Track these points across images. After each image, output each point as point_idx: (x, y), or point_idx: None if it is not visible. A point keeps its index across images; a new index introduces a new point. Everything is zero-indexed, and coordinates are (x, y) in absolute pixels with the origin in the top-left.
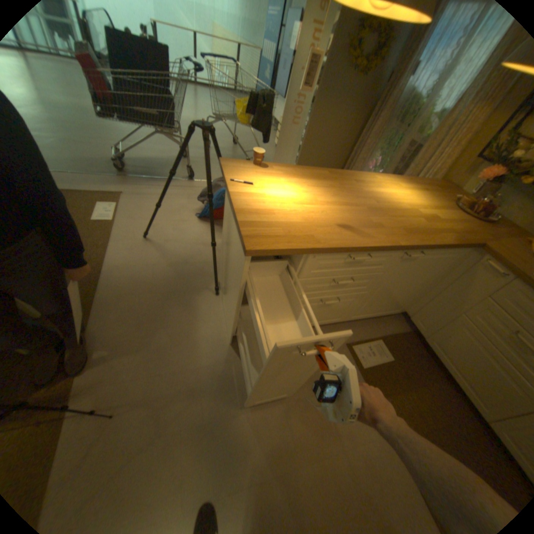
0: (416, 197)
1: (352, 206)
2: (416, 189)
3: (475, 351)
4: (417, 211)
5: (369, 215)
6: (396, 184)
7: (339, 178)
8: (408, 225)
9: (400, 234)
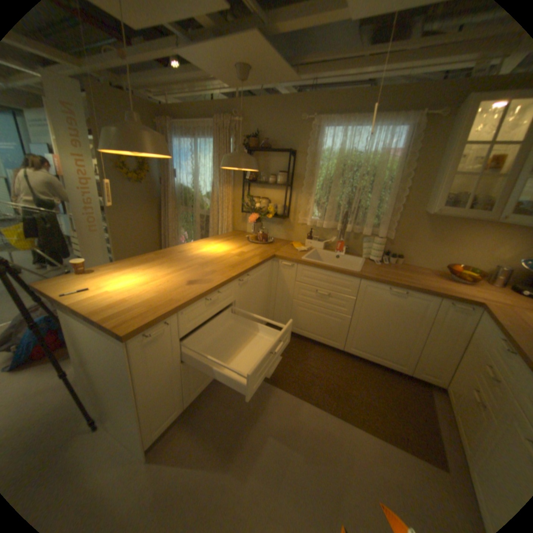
0: (224, 246)
1: (187, 268)
2: (221, 242)
3: (310, 315)
4: (230, 254)
5: (202, 268)
6: (207, 244)
7: (164, 255)
8: (229, 263)
9: (228, 270)
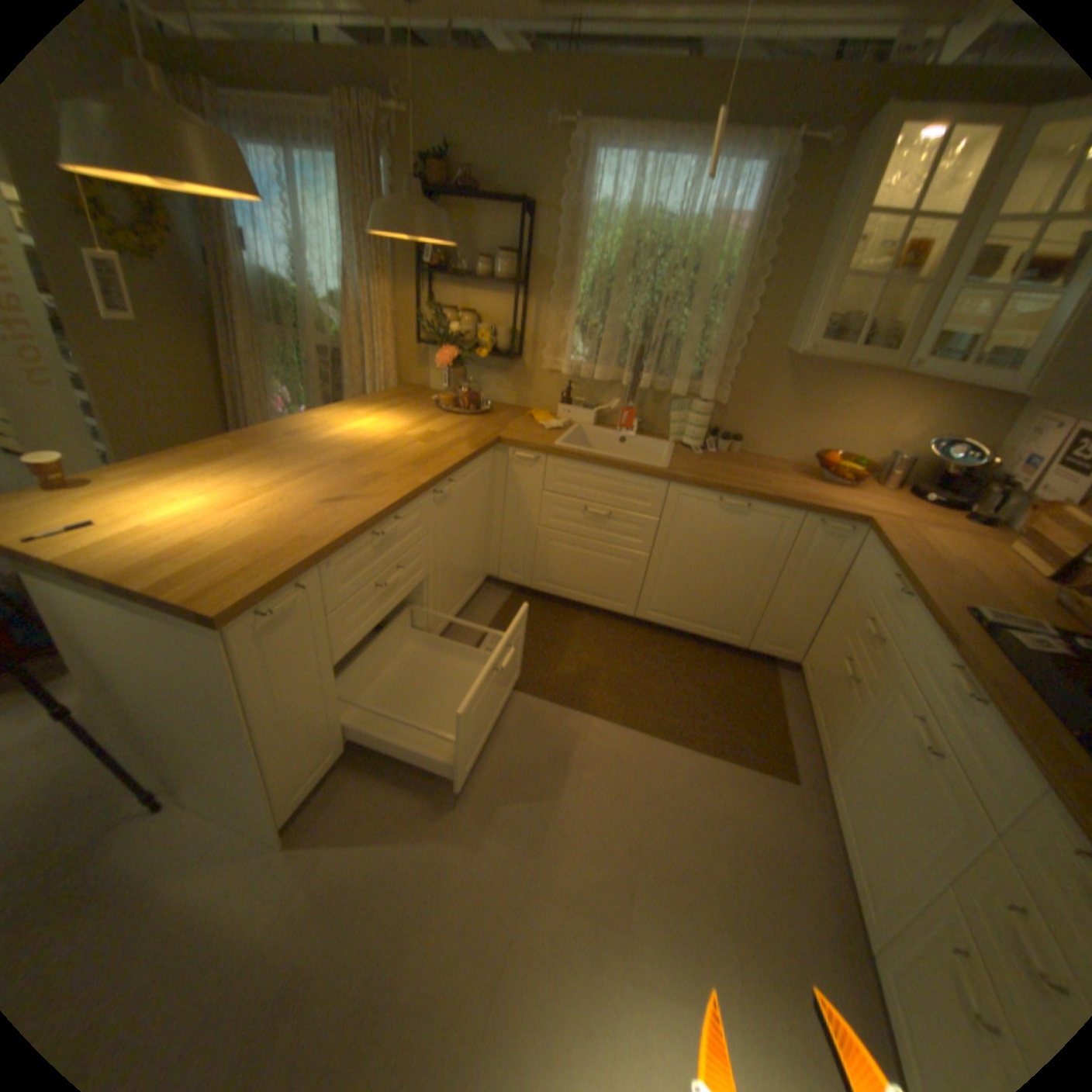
0: (388, 422)
1: (318, 471)
2: (380, 412)
3: (573, 556)
4: (405, 438)
5: (352, 470)
6: (348, 416)
7: (256, 442)
8: (409, 458)
9: (409, 473)
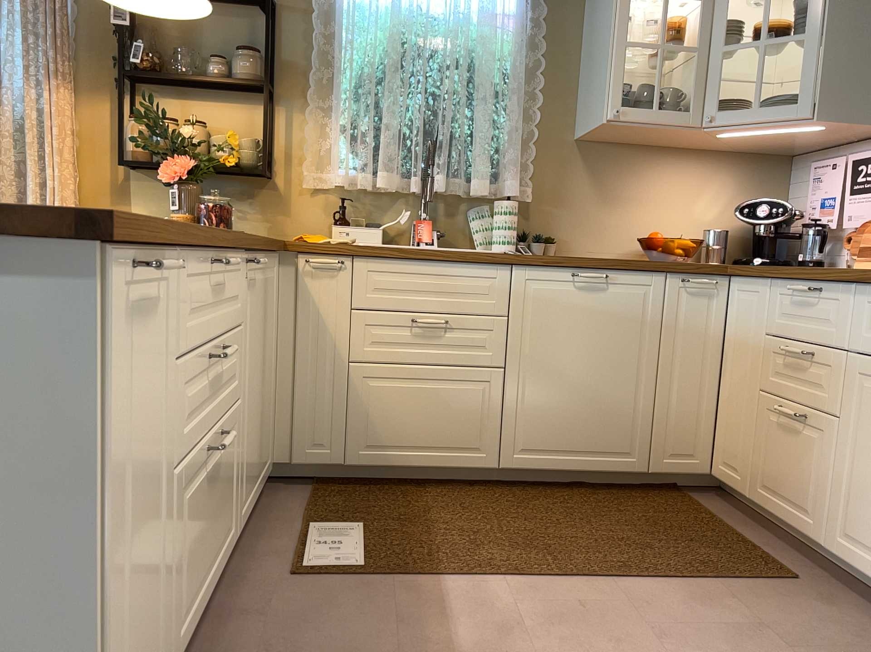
0: None
1: None
2: None
3: (404, 396)
4: None
5: None
6: None
7: None
8: None
9: None
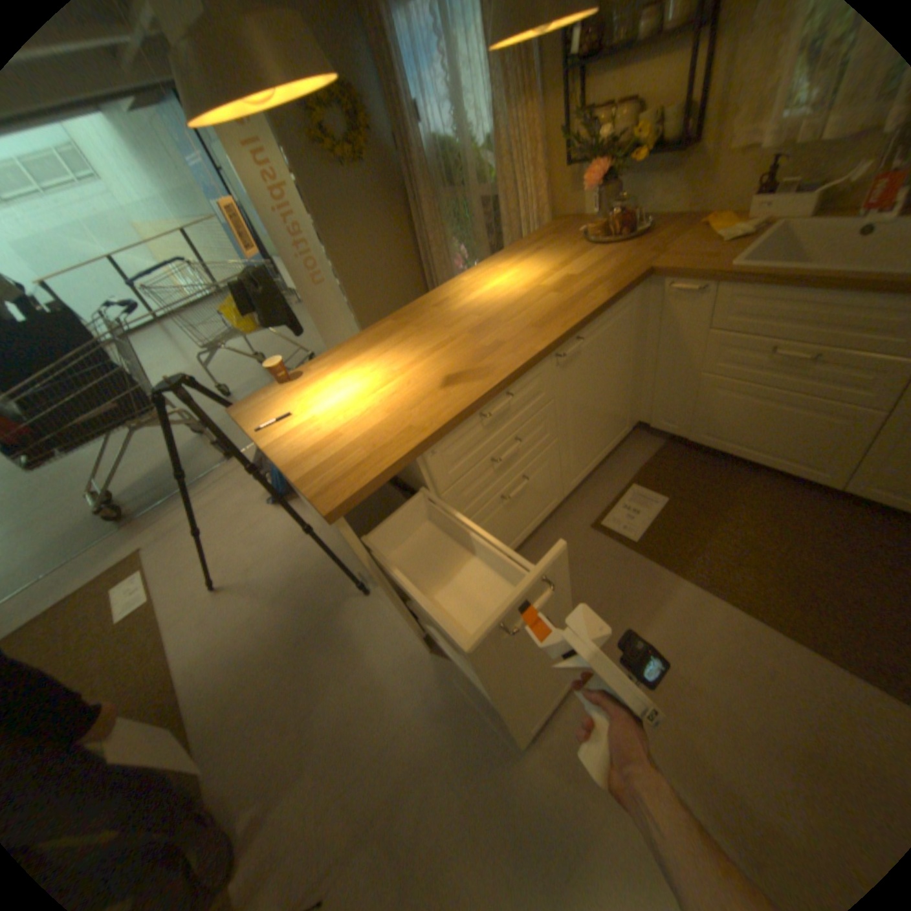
0: (527, 270)
1: (446, 345)
2: (522, 259)
3: (750, 409)
4: (538, 288)
5: (474, 340)
6: (491, 272)
7: (410, 317)
8: (534, 317)
9: (528, 337)
